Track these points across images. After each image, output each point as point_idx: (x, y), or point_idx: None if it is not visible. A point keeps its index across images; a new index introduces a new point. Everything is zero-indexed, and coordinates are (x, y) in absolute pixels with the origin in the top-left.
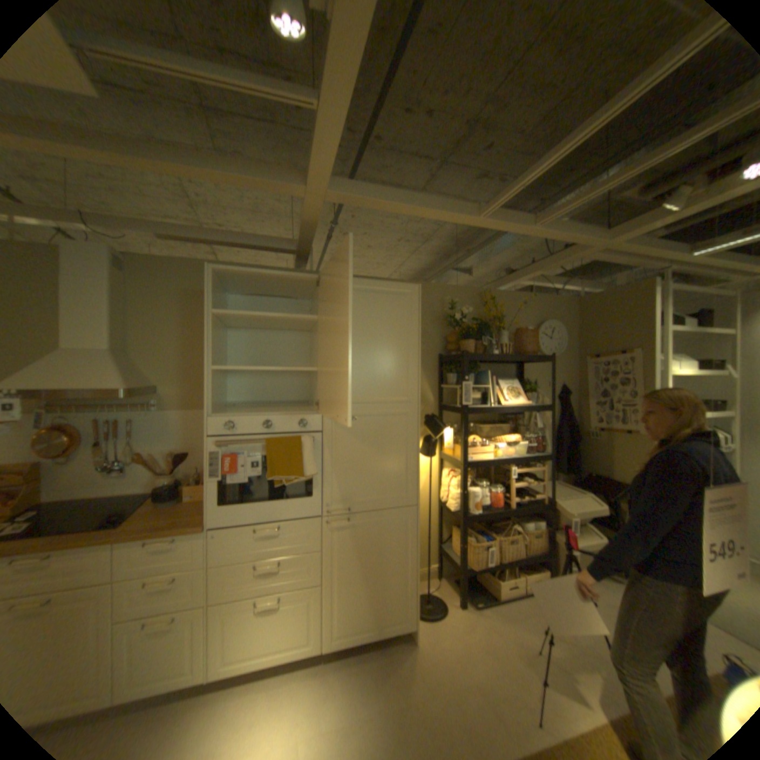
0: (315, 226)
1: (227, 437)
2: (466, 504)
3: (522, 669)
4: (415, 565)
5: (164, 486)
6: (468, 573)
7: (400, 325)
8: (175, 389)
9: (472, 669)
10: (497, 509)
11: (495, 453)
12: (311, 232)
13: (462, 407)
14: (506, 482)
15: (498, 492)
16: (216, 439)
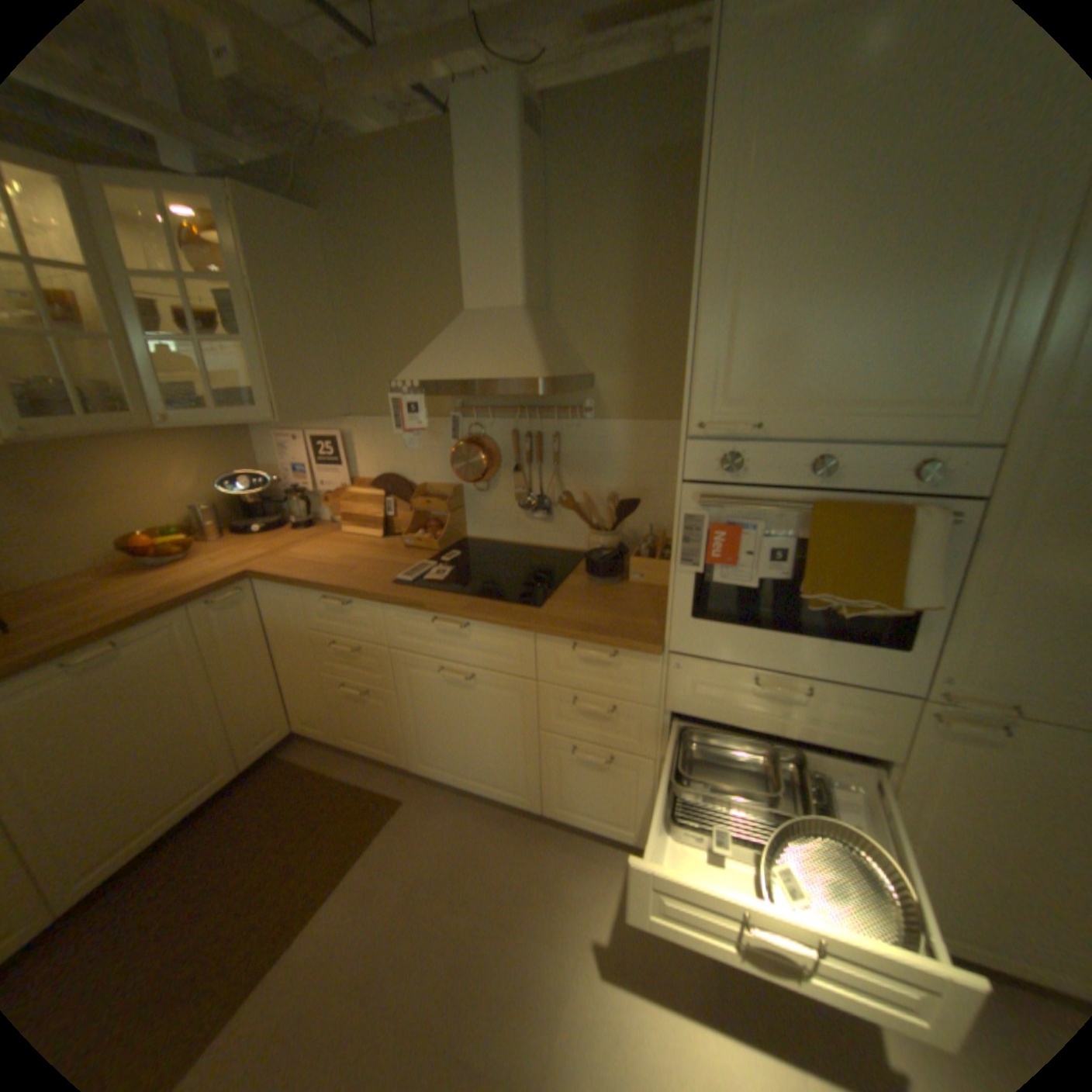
0: None
1: (726, 484)
2: None
3: None
4: None
5: (604, 547)
6: None
7: None
8: (622, 376)
9: None
10: None
11: None
12: None
13: None
14: None
15: None
16: (702, 487)
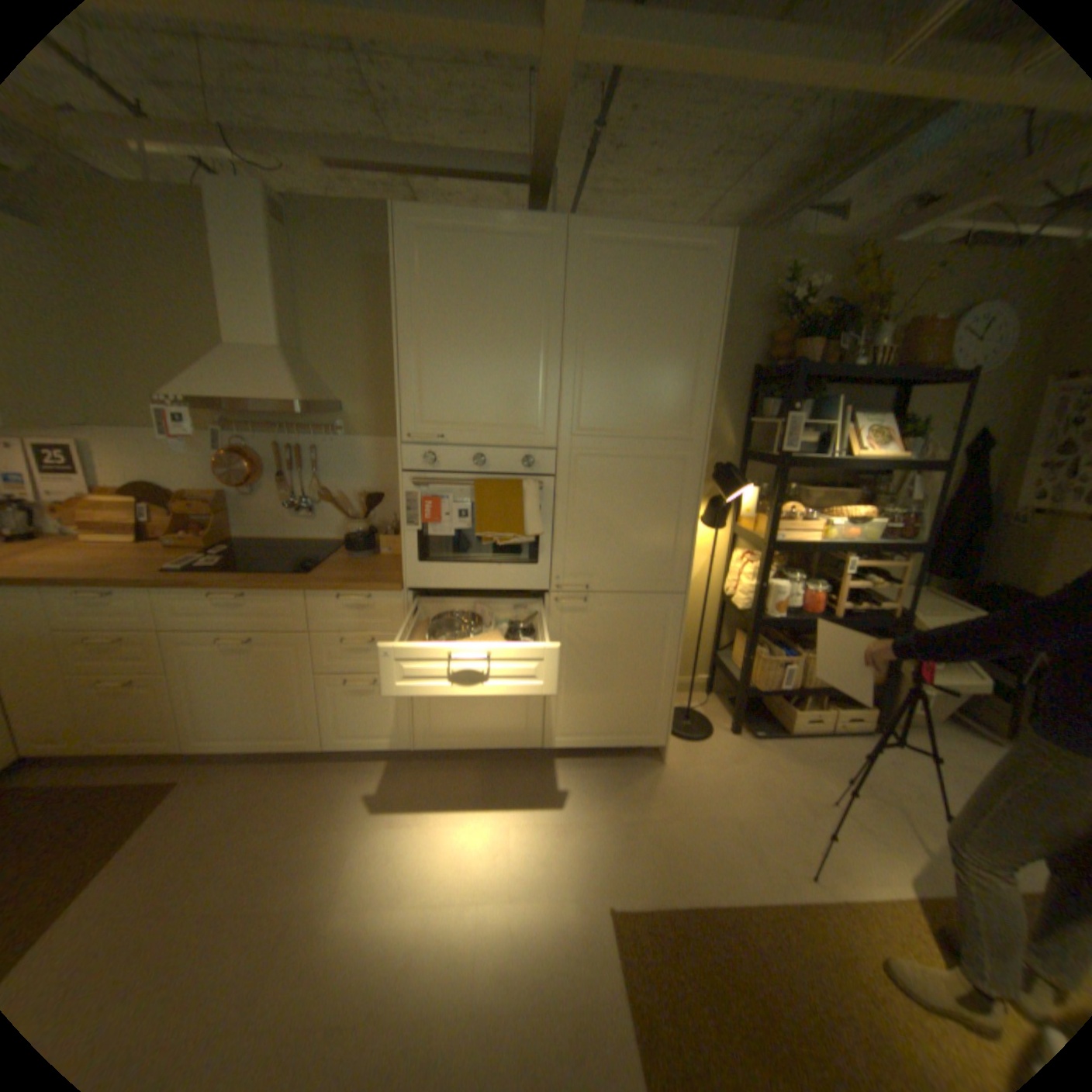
0: (559, 118)
1: (428, 473)
2: (763, 601)
3: (806, 816)
4: (673, 668)
5: (359, 532)
6: (751, 691)
7: (692, 307)
8: (364, 406)
9: (734, 802)
10: (813, 614)
11: (826, 532)
12: (554, 134)
13: (781, 454)
14: (835, 578)
15: (818, 590)
16: (414, 475)
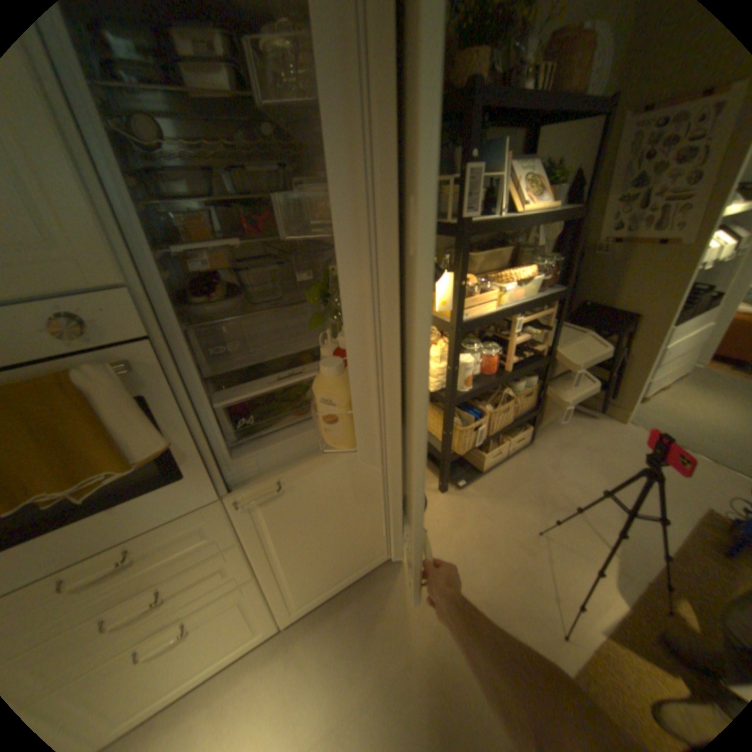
0: None
1: None
2: (456, 383)
3: (527, 560)
4: (397, 493)
5: None
6: (452, 458)
7: None
8: None
9: (472, 577)
10: (490, 375)
11: (500, 300)
12: None
13: (459, 222)
14: (499, 336)
15: (493, 354)
16: None
